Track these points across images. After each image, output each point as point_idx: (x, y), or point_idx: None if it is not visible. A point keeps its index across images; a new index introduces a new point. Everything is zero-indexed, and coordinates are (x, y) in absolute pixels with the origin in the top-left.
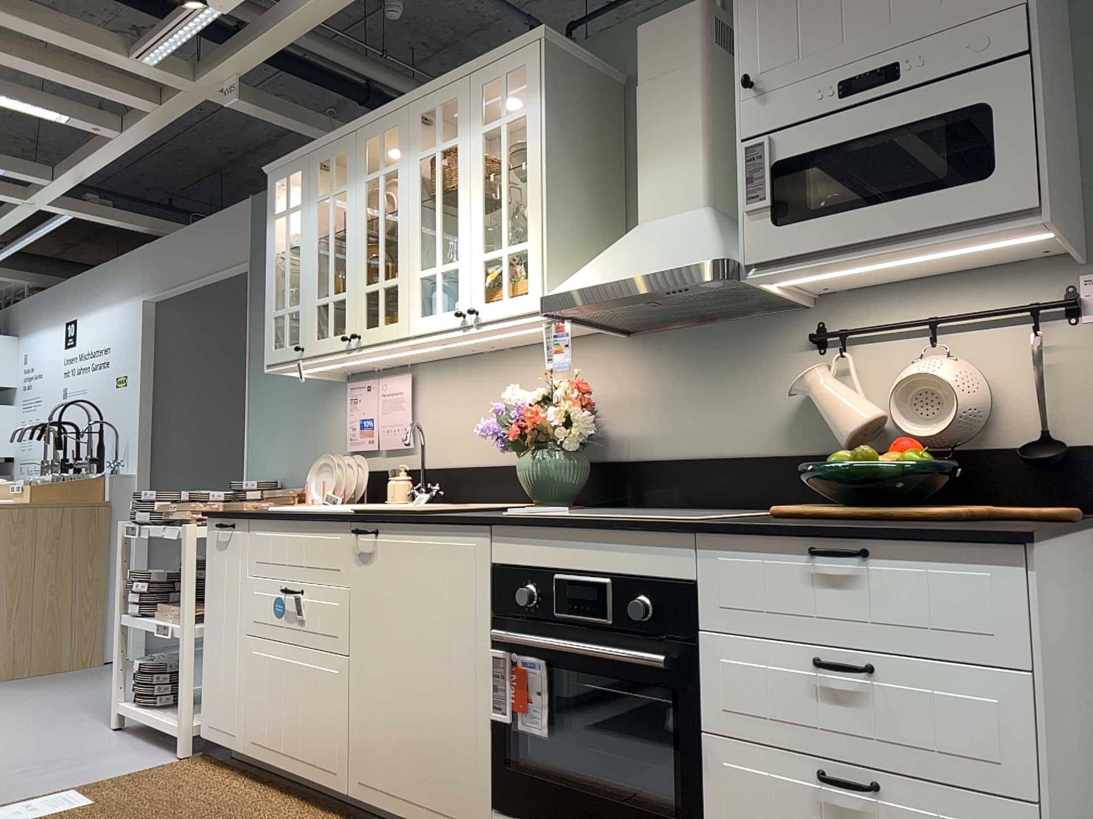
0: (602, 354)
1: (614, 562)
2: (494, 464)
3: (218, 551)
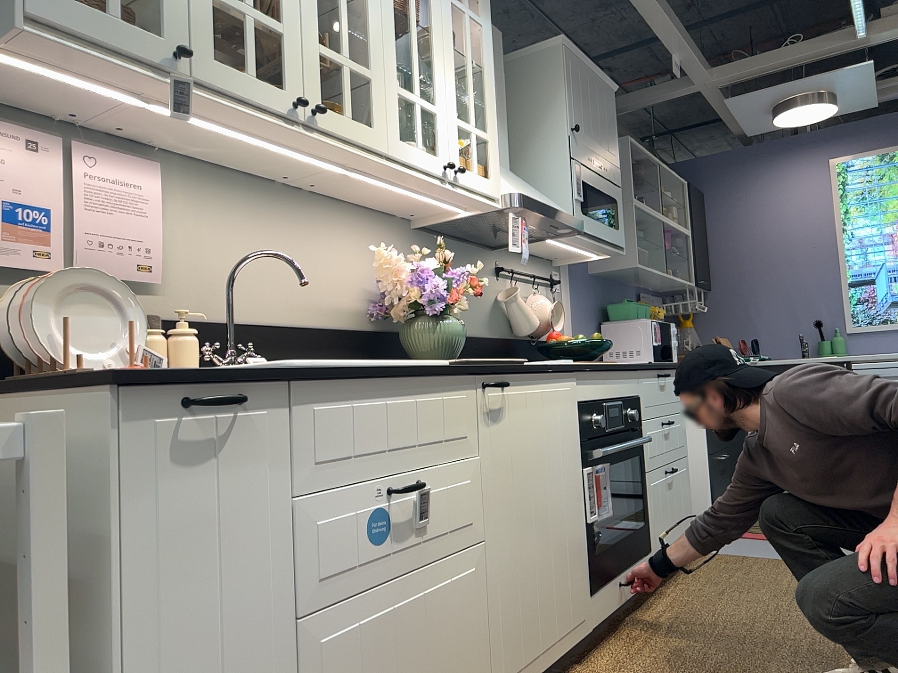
0: (396, 236)
1: (621, 389)
2: (297, 324)
3: (173, 469)
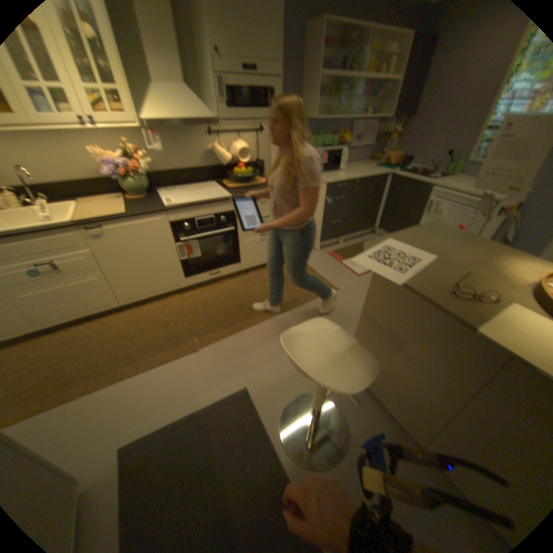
0: (126, 131)
1: (214, 212)
2: (77, 180)
3: None
